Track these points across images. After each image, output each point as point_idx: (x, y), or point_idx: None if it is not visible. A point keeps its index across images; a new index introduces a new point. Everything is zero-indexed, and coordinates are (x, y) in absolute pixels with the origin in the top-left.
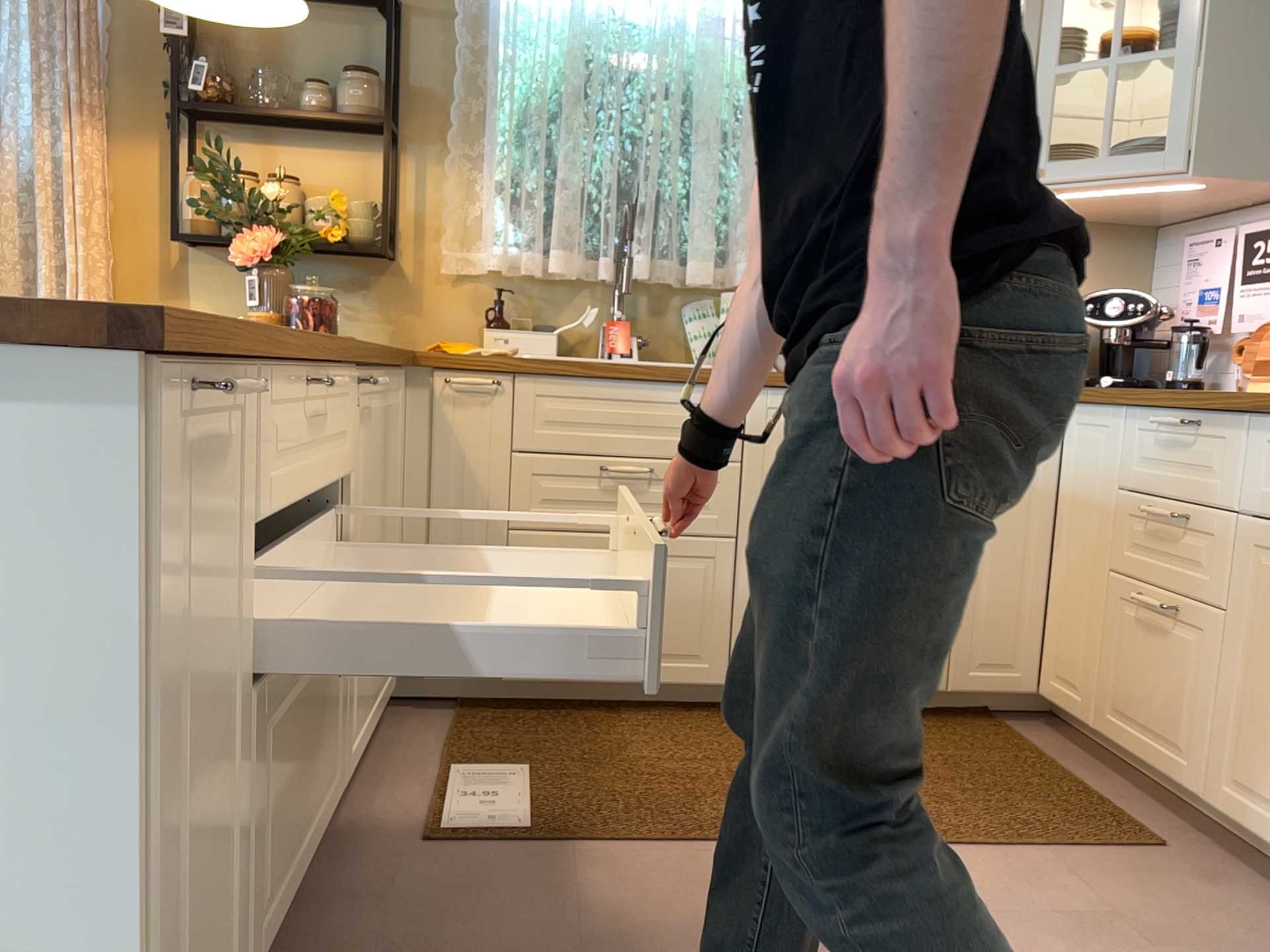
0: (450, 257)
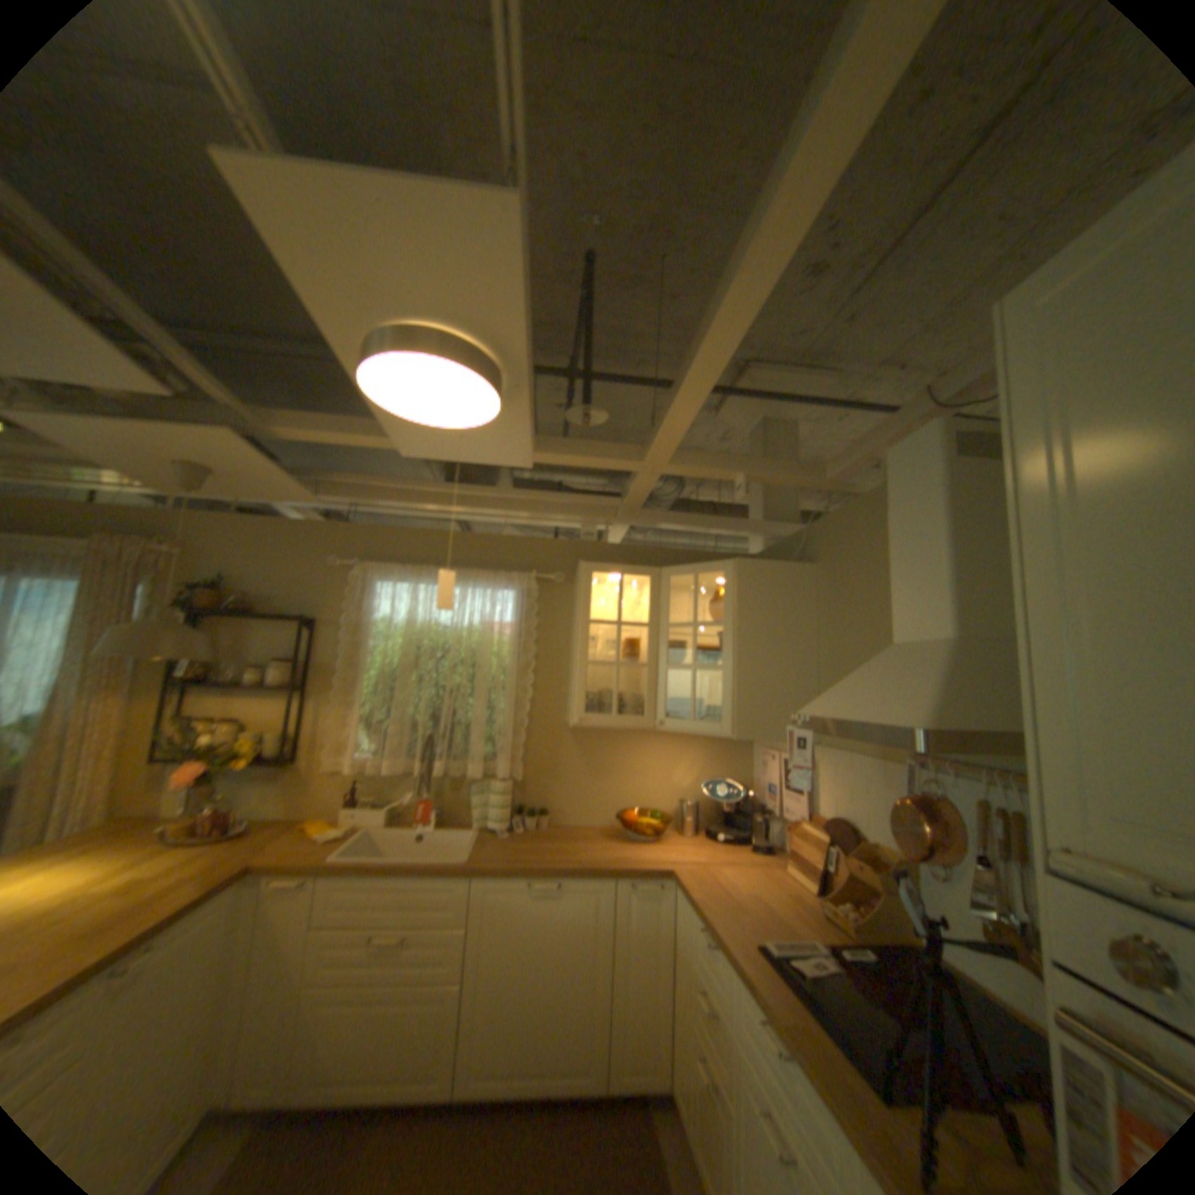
0: (328, 762)
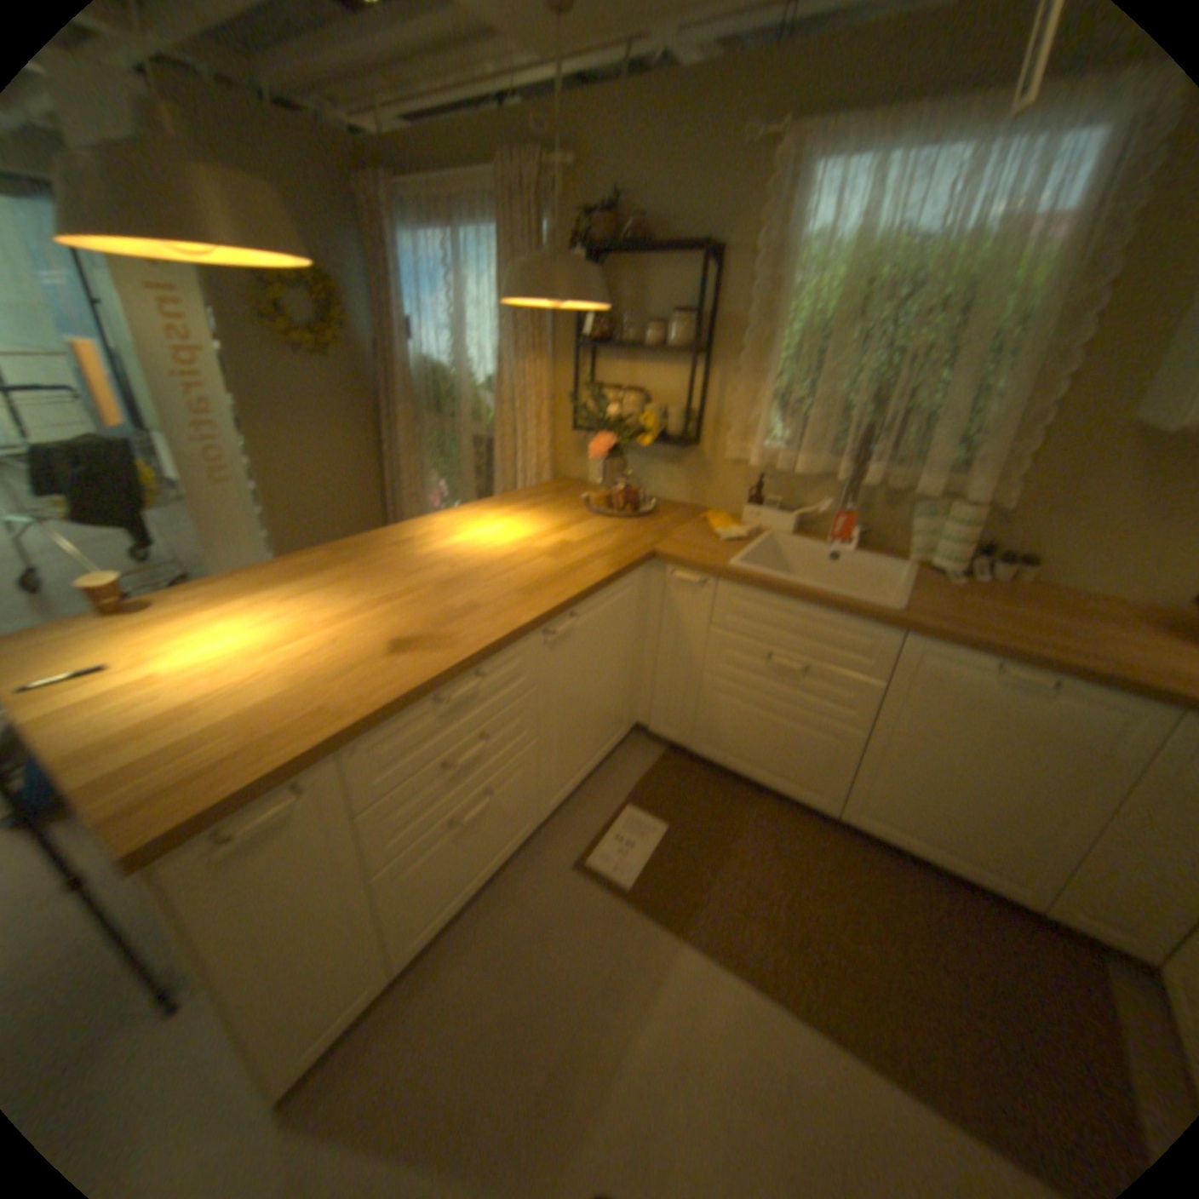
0: (730, 449)
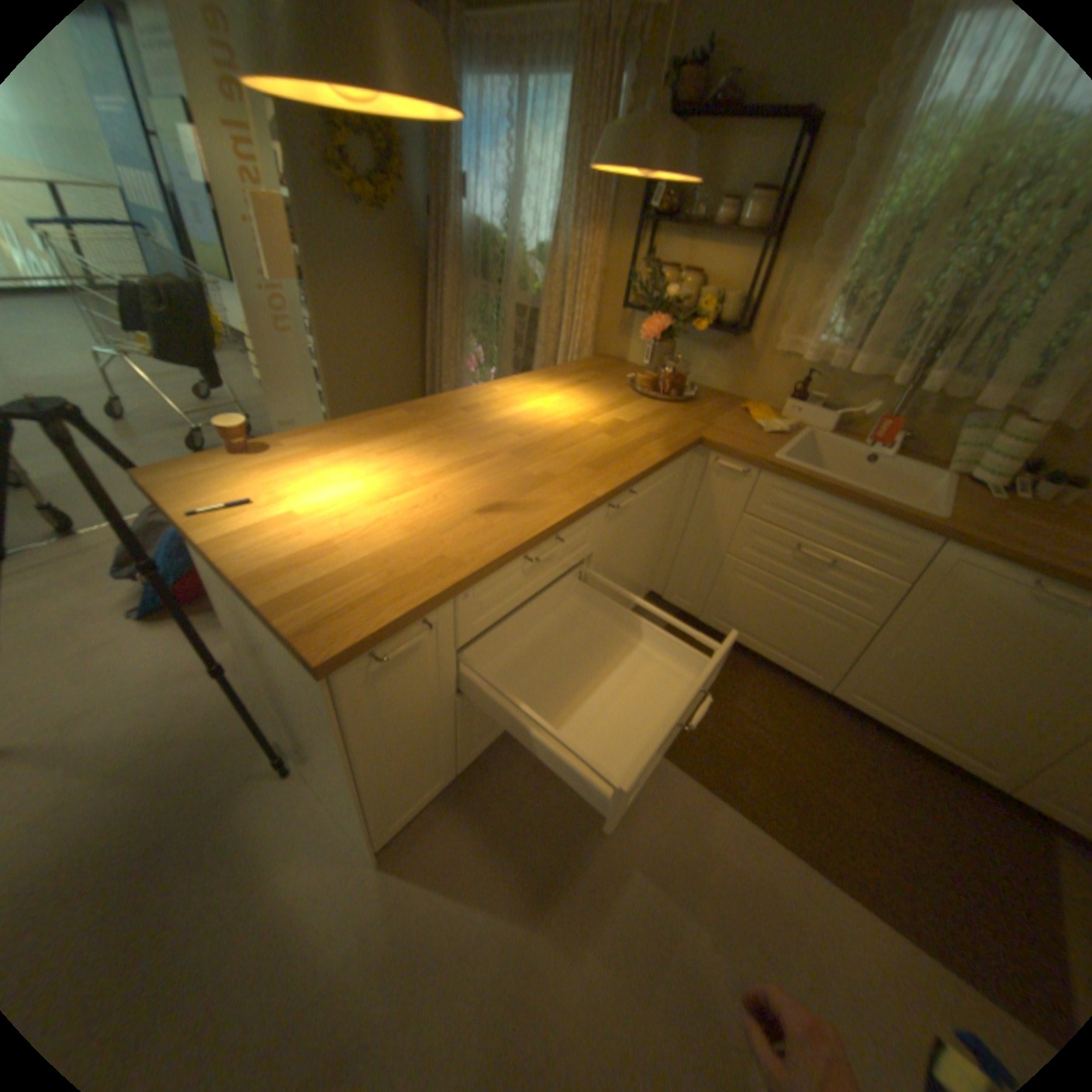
0: (784, 340)
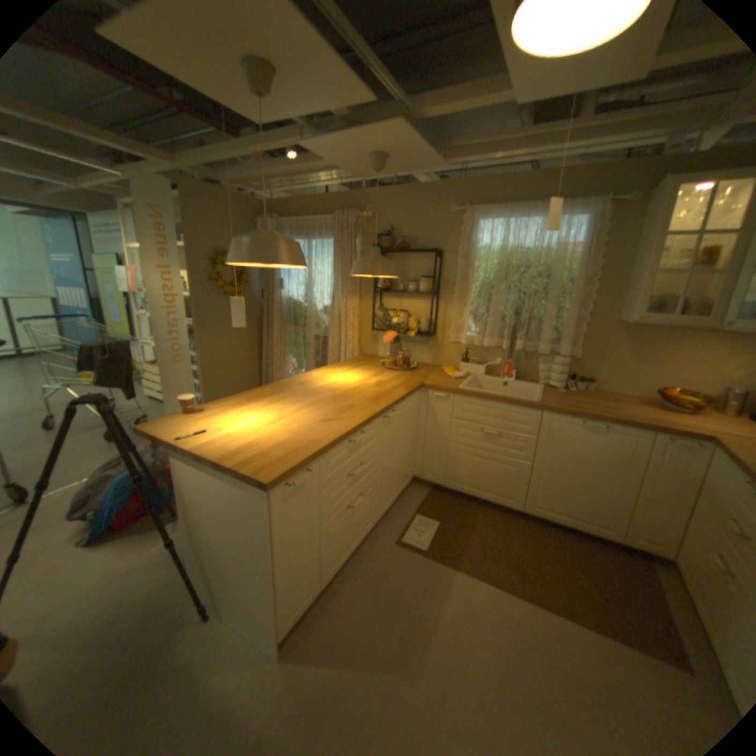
0: (451, 336)
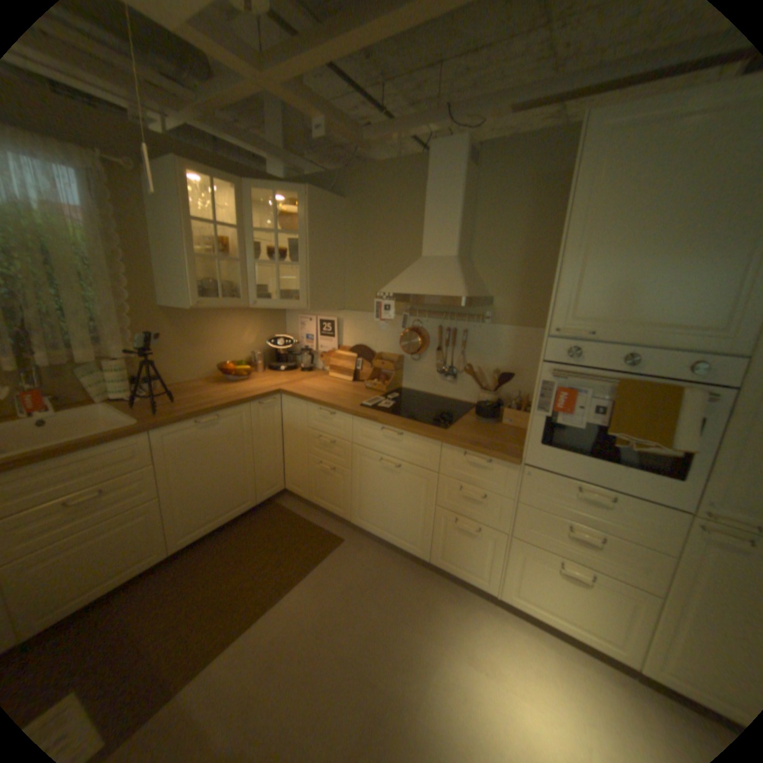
0: None
